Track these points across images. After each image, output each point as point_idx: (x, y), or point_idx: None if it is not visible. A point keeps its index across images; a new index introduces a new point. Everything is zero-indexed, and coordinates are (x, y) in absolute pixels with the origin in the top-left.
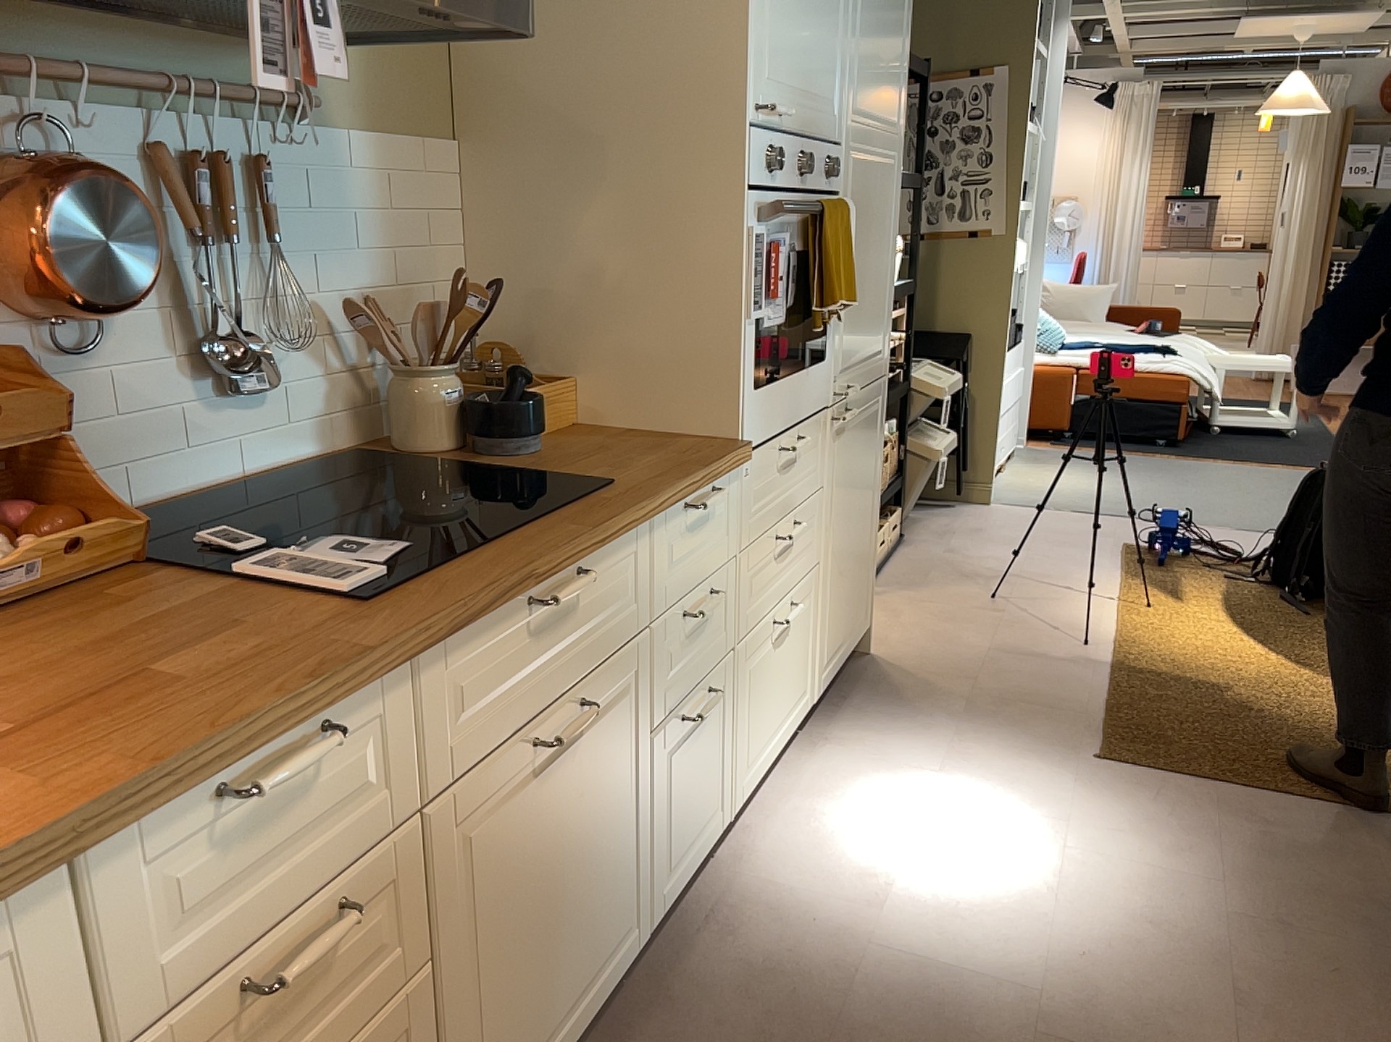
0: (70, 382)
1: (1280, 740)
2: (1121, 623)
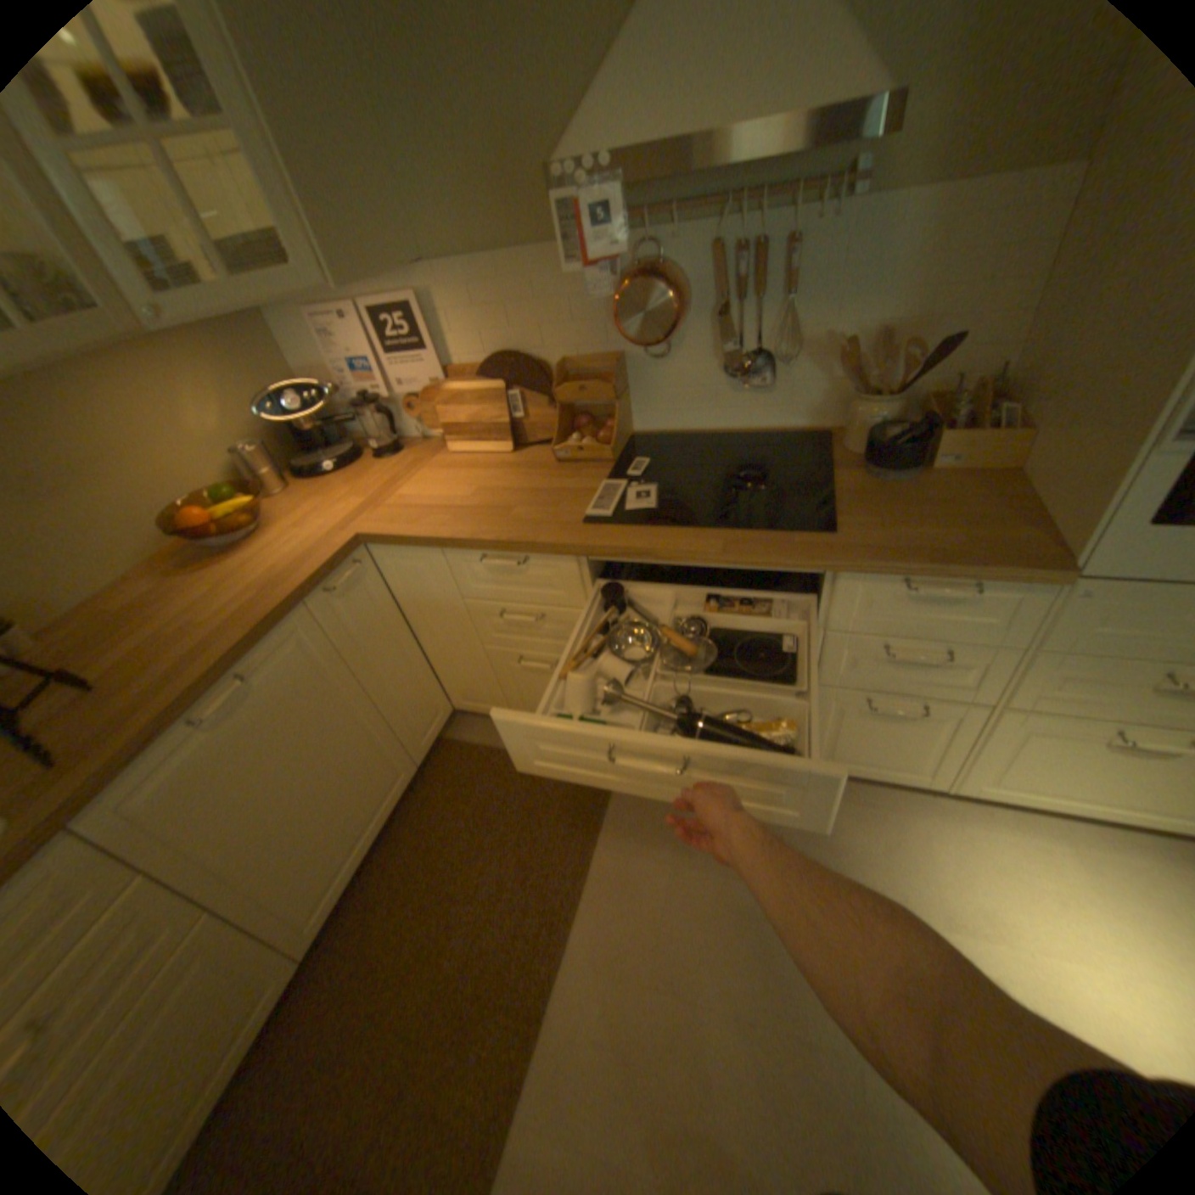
0: (658, 369)
1: None
2: None
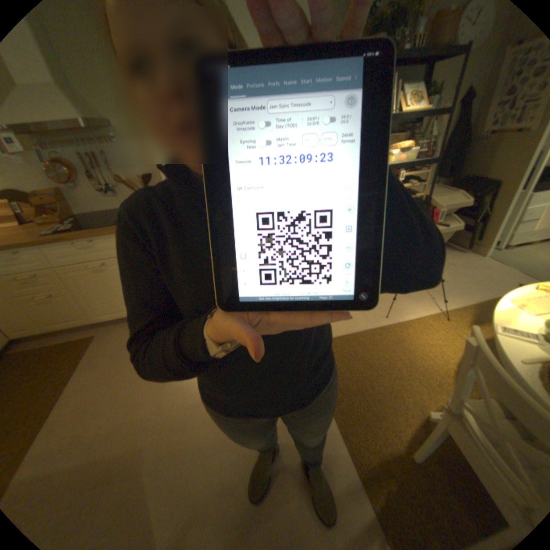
0: (73, 193)
1: (368, 386)
2: (419, 320)
